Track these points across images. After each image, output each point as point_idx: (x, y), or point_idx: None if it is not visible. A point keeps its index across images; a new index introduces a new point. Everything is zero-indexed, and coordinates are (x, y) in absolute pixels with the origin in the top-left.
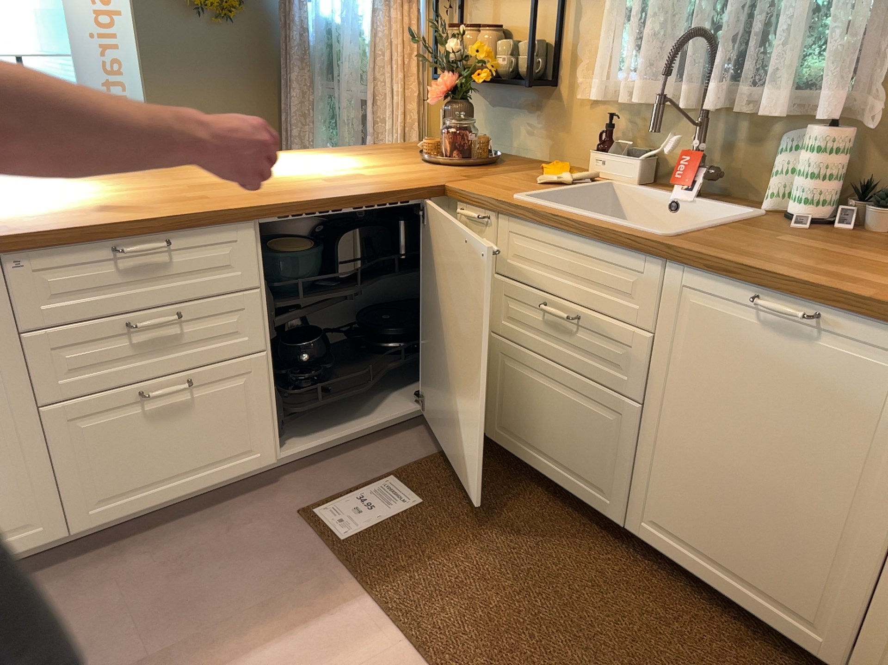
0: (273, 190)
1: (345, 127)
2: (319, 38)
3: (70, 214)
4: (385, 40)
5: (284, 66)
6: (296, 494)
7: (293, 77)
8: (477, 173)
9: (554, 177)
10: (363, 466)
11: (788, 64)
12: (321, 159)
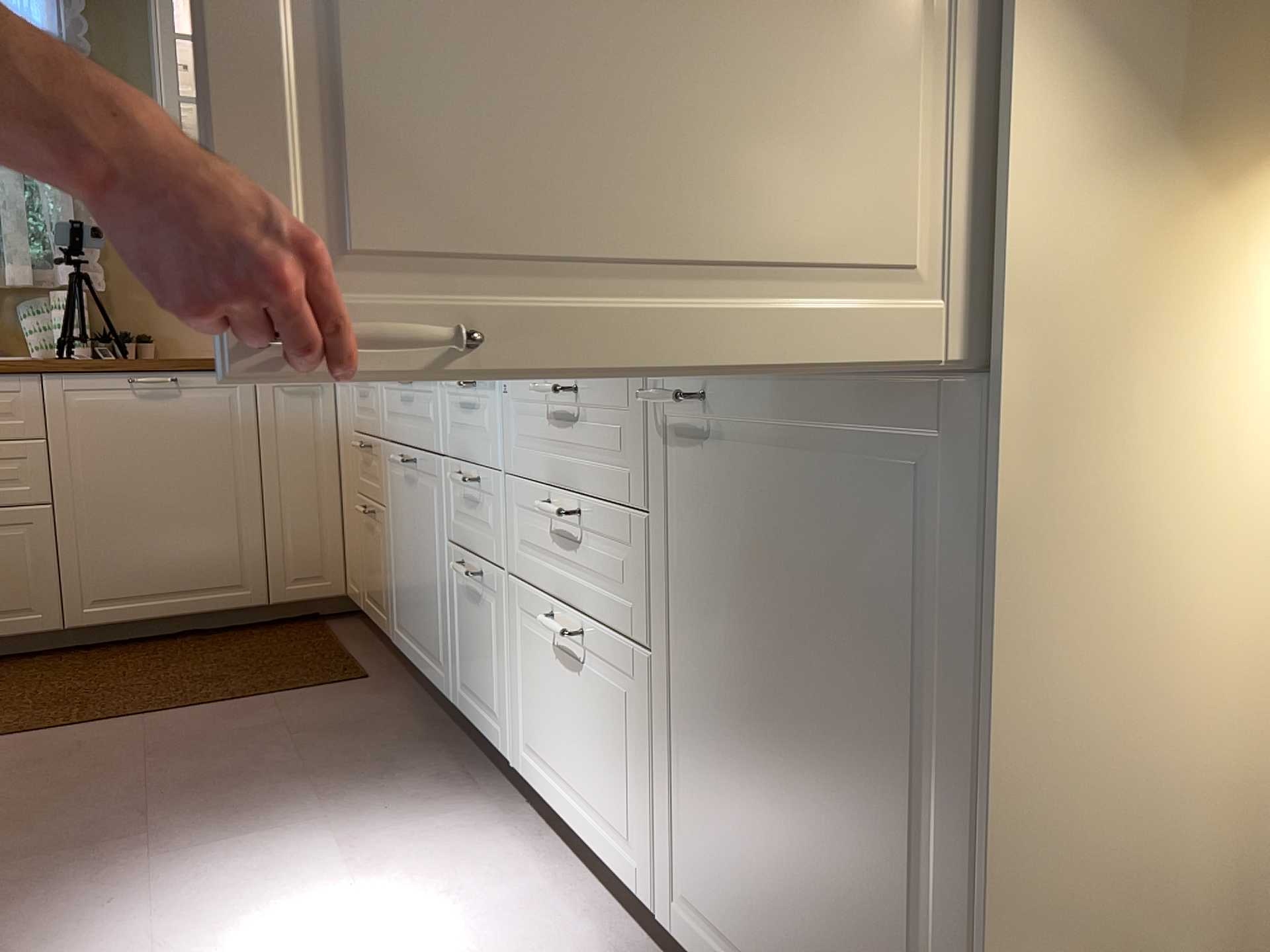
0: None
1: None
2: None
3: None
4: None
5: None
6: None
7: None
8: None
9: None
10: None
11: (26, 245)
12: None
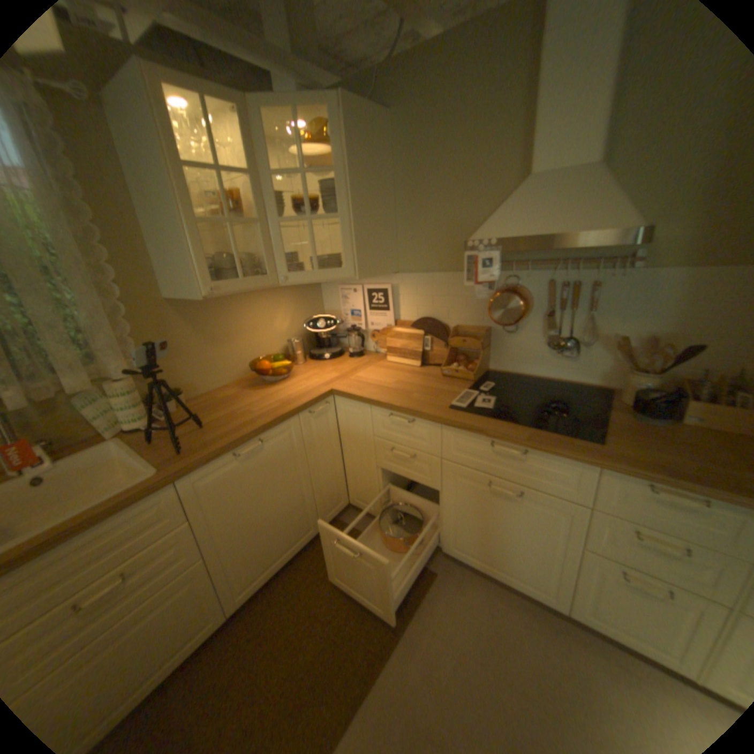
0: None
1: None
2: None
3: None
4: None
5: None
6: None
7: None
8: None
9: None
10: None
11: (75, 359)
12: None
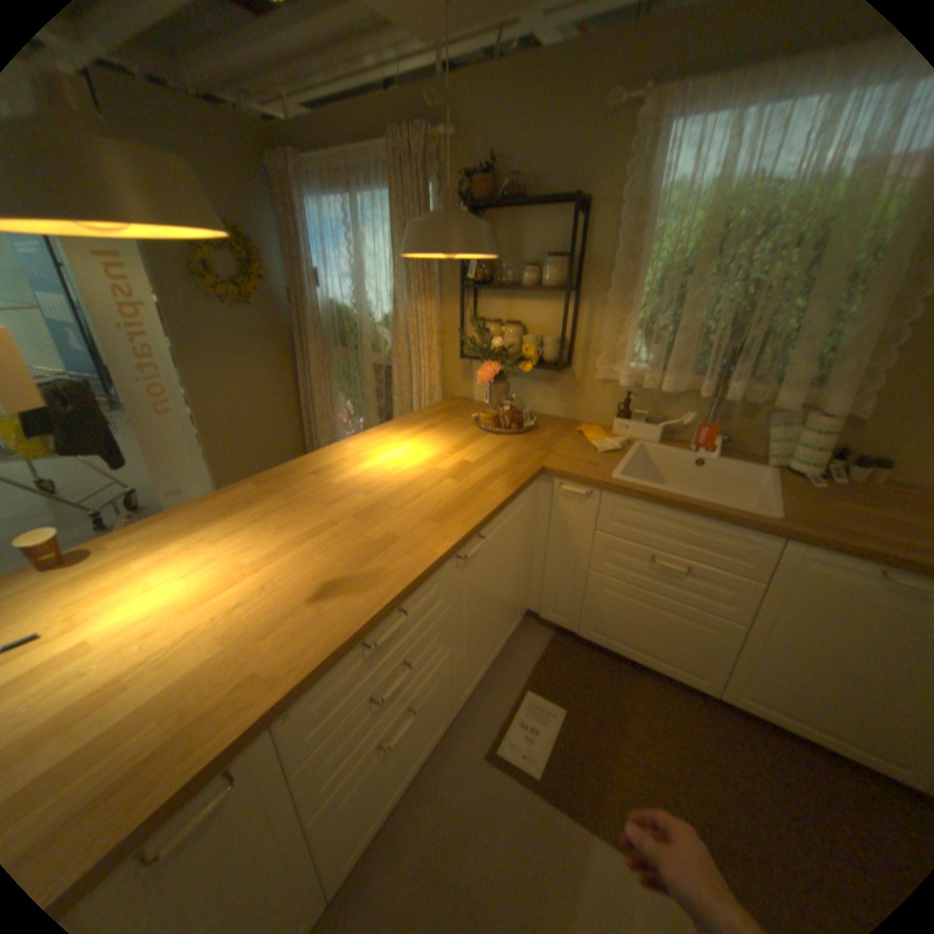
0: (433, 507)
1: (365, 386)
2: (330, 316)
3: (297, 615)
4: (410, 325)
5: (296, 337)
6: (471, 738)
7: (310, 346)
8: (542, 443)
9: (608, 445)
10: (500, 687)
11: (808, 374)
12: (407, 441)
